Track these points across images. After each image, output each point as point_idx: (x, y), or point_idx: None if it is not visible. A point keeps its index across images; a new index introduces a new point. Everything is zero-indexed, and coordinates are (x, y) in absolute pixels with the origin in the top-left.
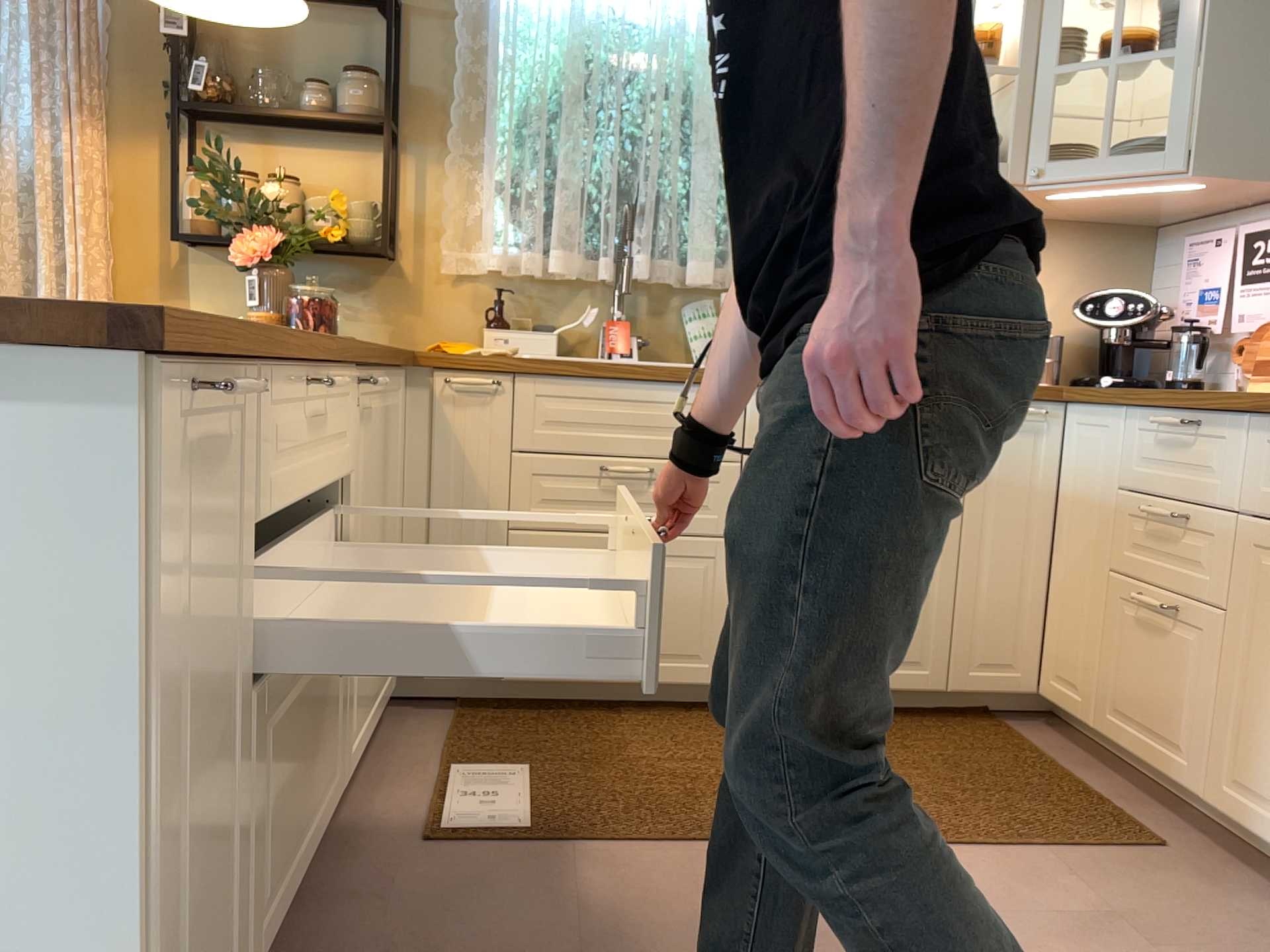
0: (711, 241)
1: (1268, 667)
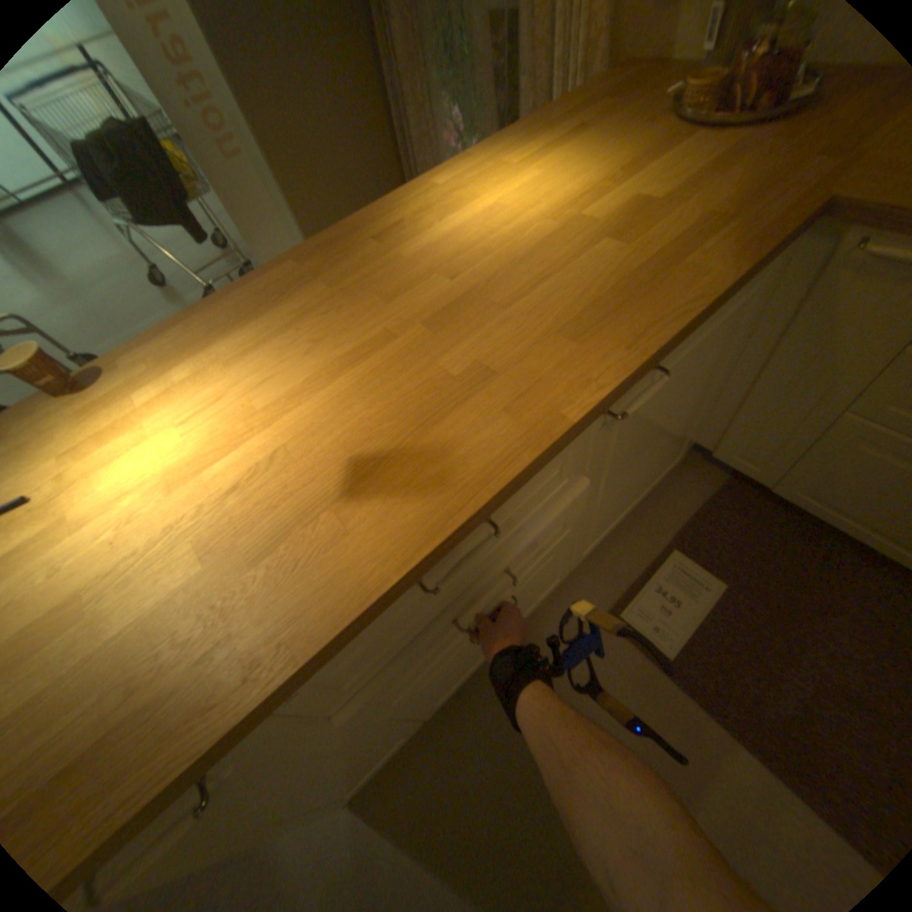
0: None
1: None
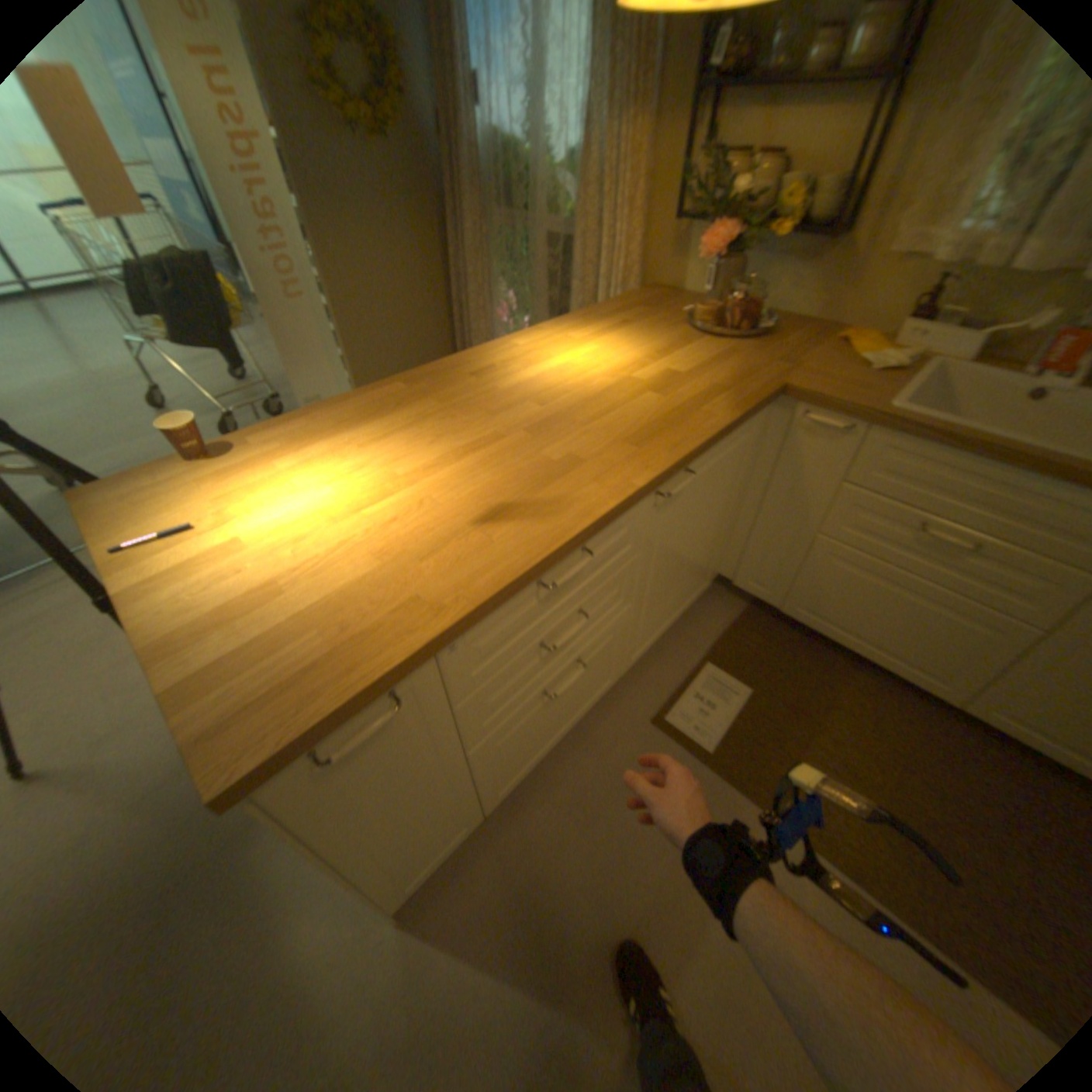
0: None
1: None
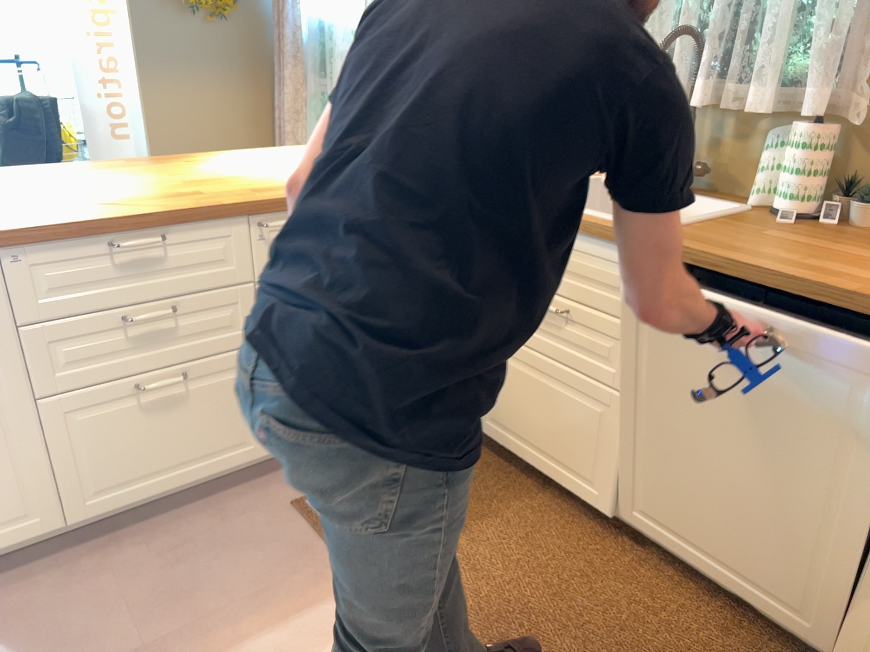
0: (780, 66)
1: None
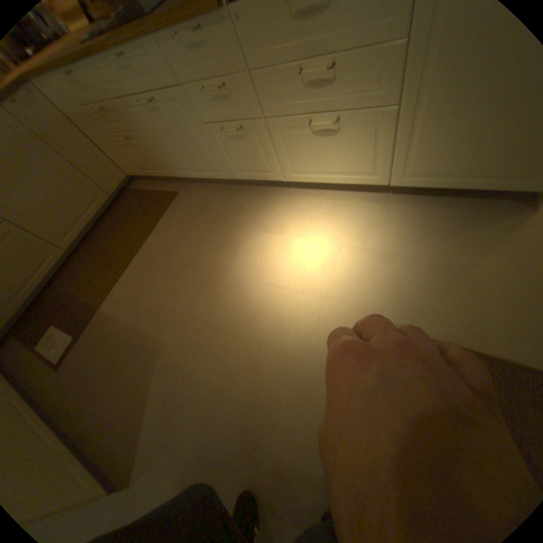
0: None
1: (155, 140)
